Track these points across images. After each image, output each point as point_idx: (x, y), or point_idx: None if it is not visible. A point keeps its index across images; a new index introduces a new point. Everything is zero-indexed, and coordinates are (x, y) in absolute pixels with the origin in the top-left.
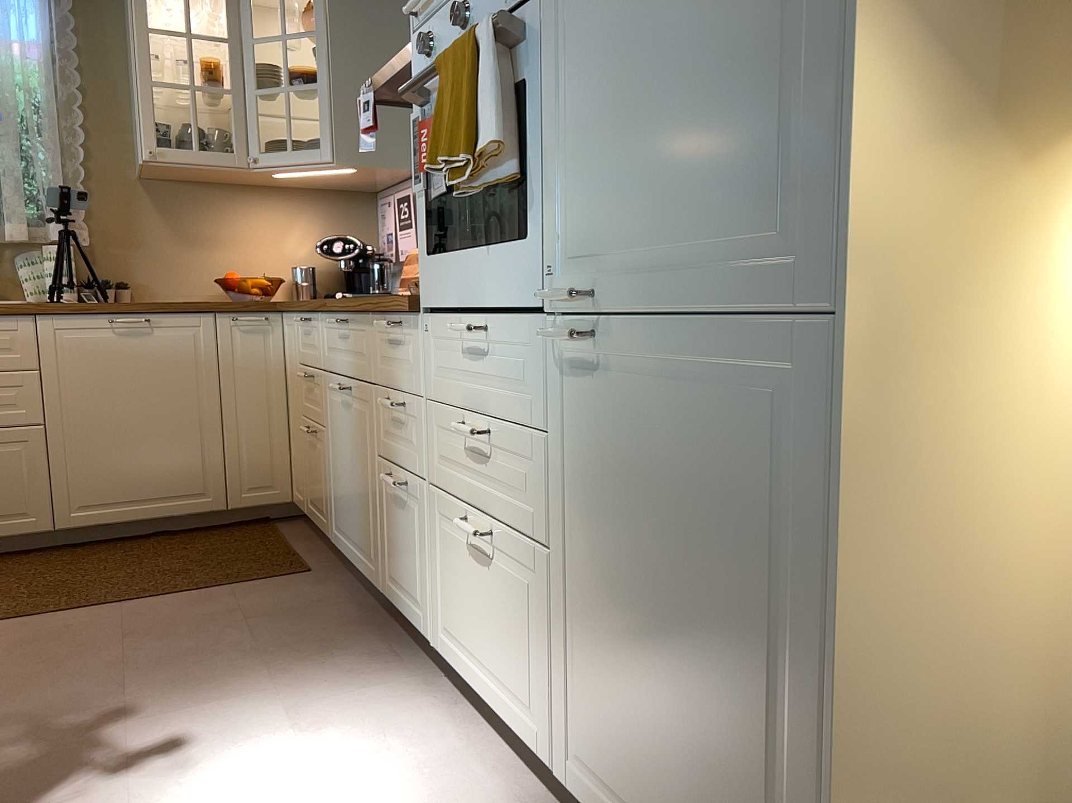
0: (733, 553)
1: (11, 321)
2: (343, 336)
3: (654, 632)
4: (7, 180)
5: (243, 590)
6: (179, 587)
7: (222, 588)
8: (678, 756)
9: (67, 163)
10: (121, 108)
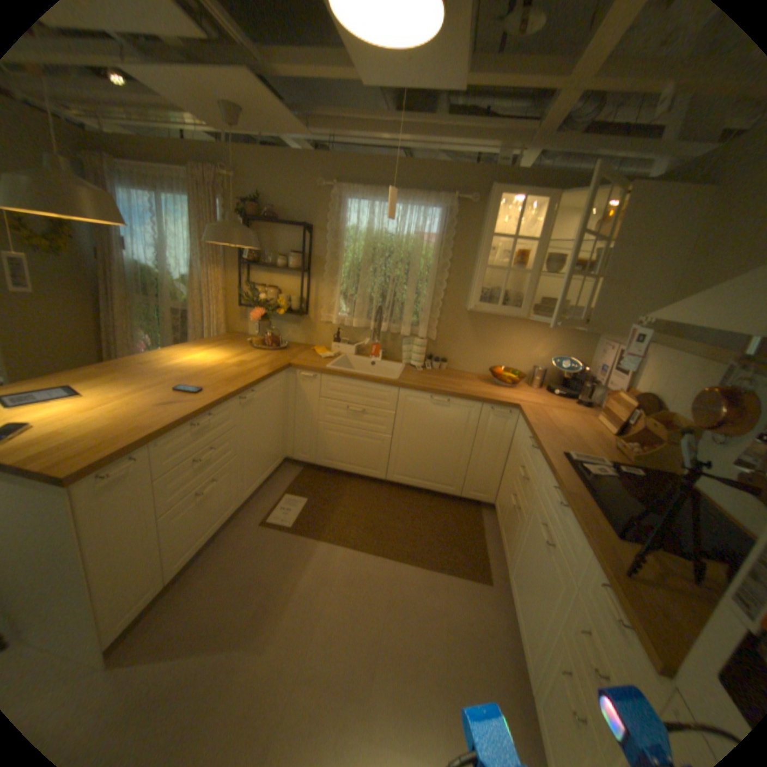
0: None
1: (388, 388)
2: (561, 507)
3: None
4: (406, 306)
5: (453, 584)
6: (424, 560)
7: (443, 576)
8: None
9: (434, 297)
10: (467, 269)
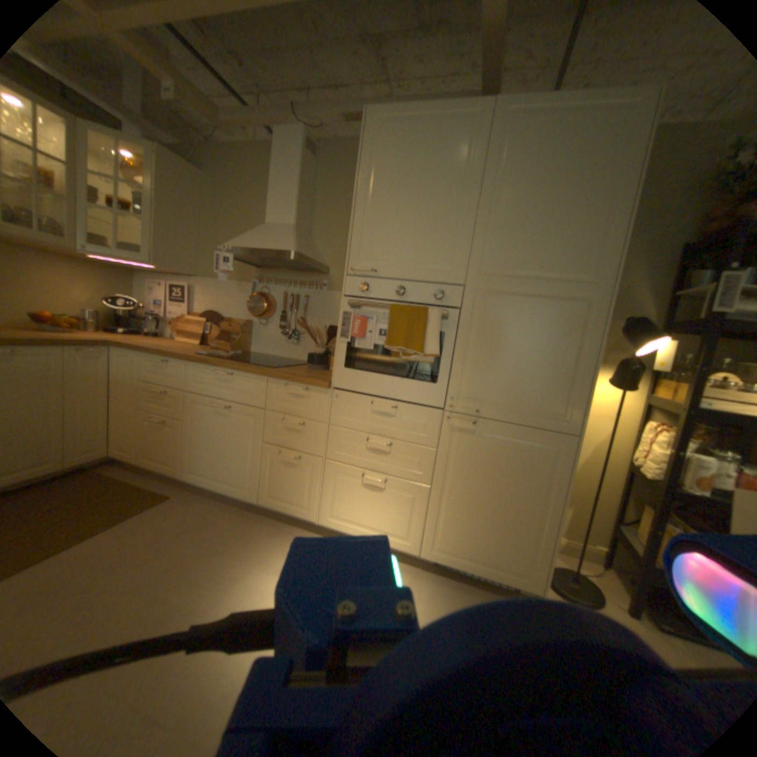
0: (526, 484)
1: None
2: (222, 380)
3: (486, 505)
4: None
5: (139, 519)
6: (89, 530)
7: (123, 522)
8: (491, 537)
9: None
10: None
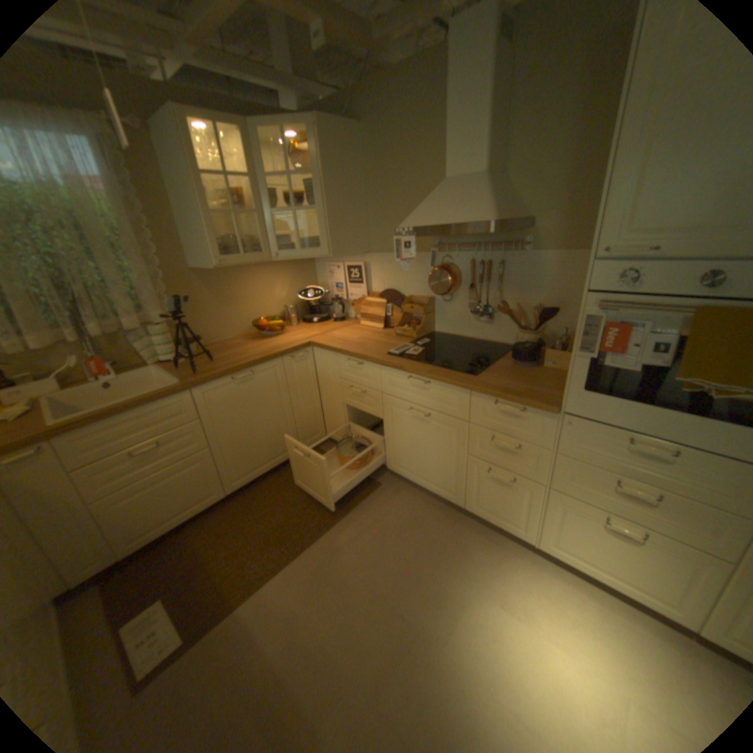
0: None
1: (176, 398)
2: (418, 386)
3: None
4: (110, 290)
5: (363, 508)
6: (331, 516)
7: (353, 511)
8: None
9: (142, 267)
10: (166, 222)
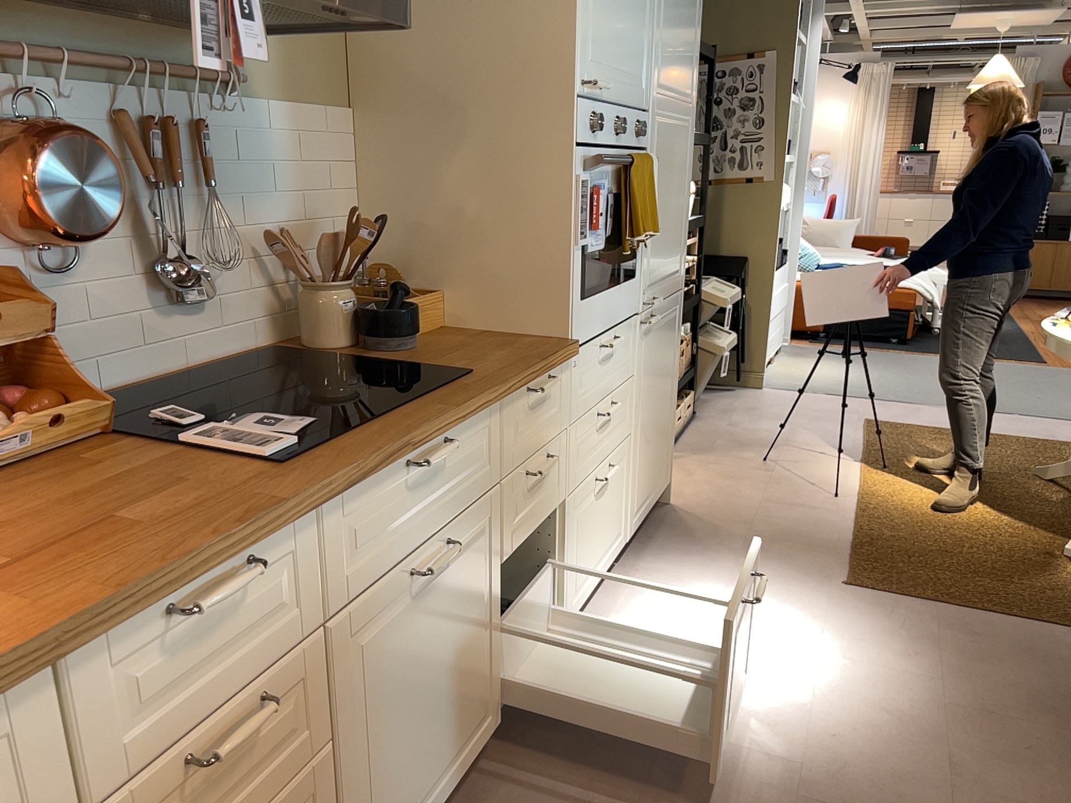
0: (667, 367)
1: None
2: (424, 477)
3: (654, 416)
4: None
5: None
6: None
7: None
8: (655, 450)
9: None
10: None
